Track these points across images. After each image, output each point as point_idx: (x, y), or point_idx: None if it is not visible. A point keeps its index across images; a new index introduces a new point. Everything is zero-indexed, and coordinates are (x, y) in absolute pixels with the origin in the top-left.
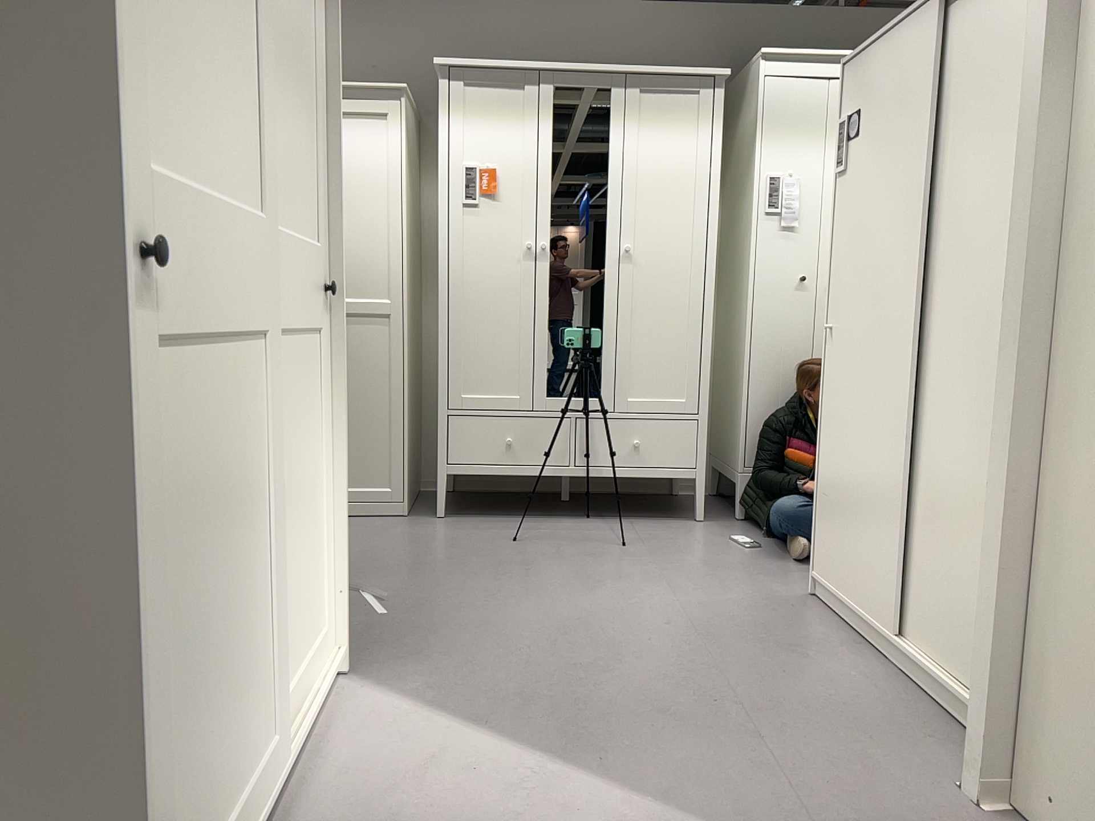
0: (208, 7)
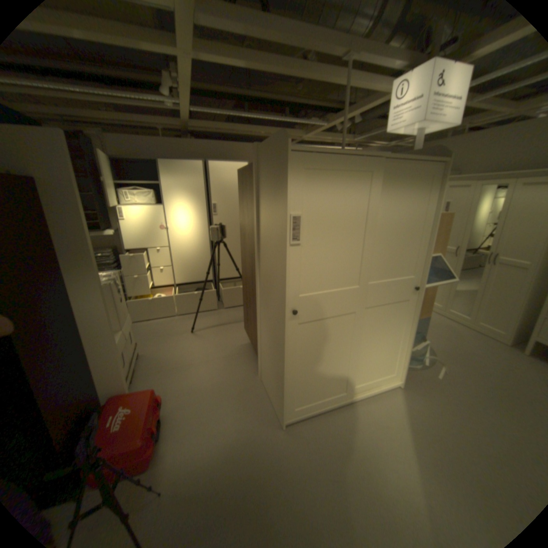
0: (339, 249)
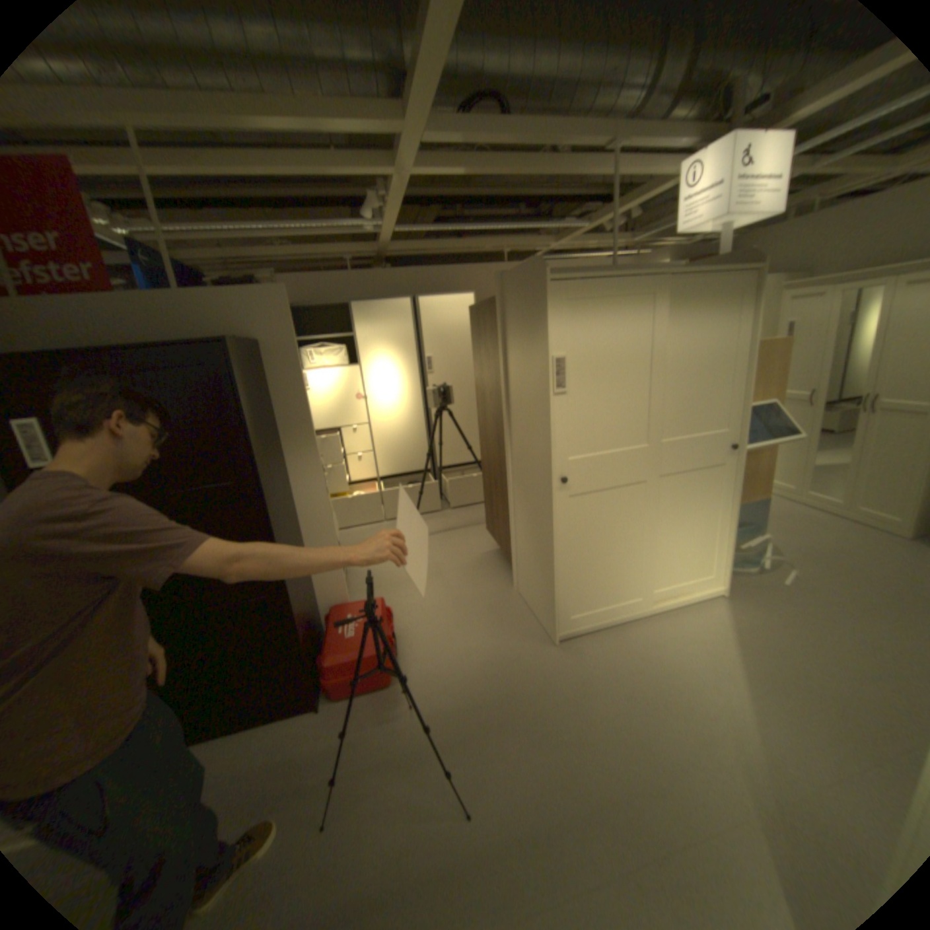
0: (617, 397)
